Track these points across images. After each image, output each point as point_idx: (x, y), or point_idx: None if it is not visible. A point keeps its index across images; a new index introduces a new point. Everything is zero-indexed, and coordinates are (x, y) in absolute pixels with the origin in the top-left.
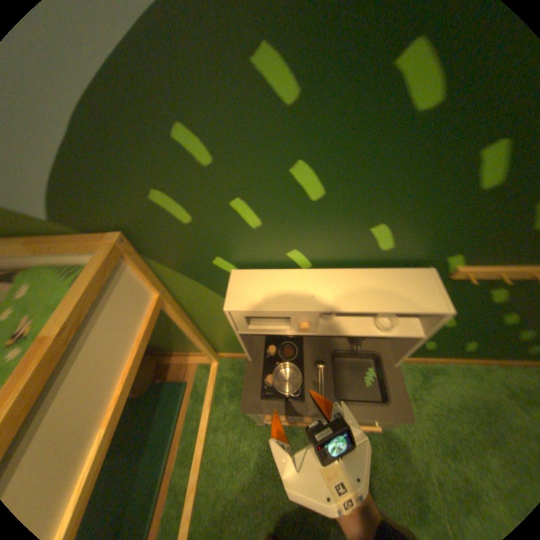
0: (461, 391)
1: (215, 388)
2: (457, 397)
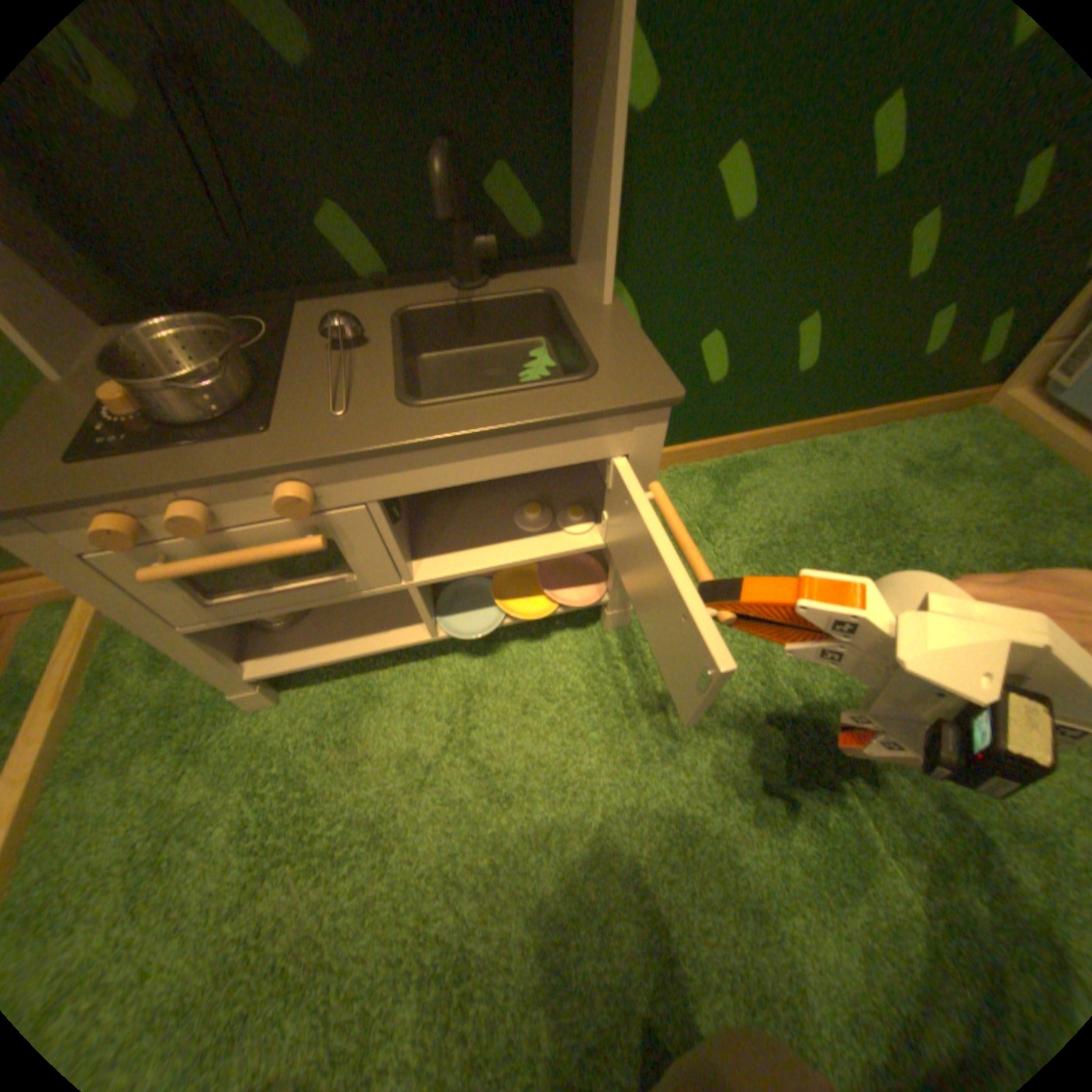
0: (807, 486)
1: (93, 651)
2: (800, 500)
